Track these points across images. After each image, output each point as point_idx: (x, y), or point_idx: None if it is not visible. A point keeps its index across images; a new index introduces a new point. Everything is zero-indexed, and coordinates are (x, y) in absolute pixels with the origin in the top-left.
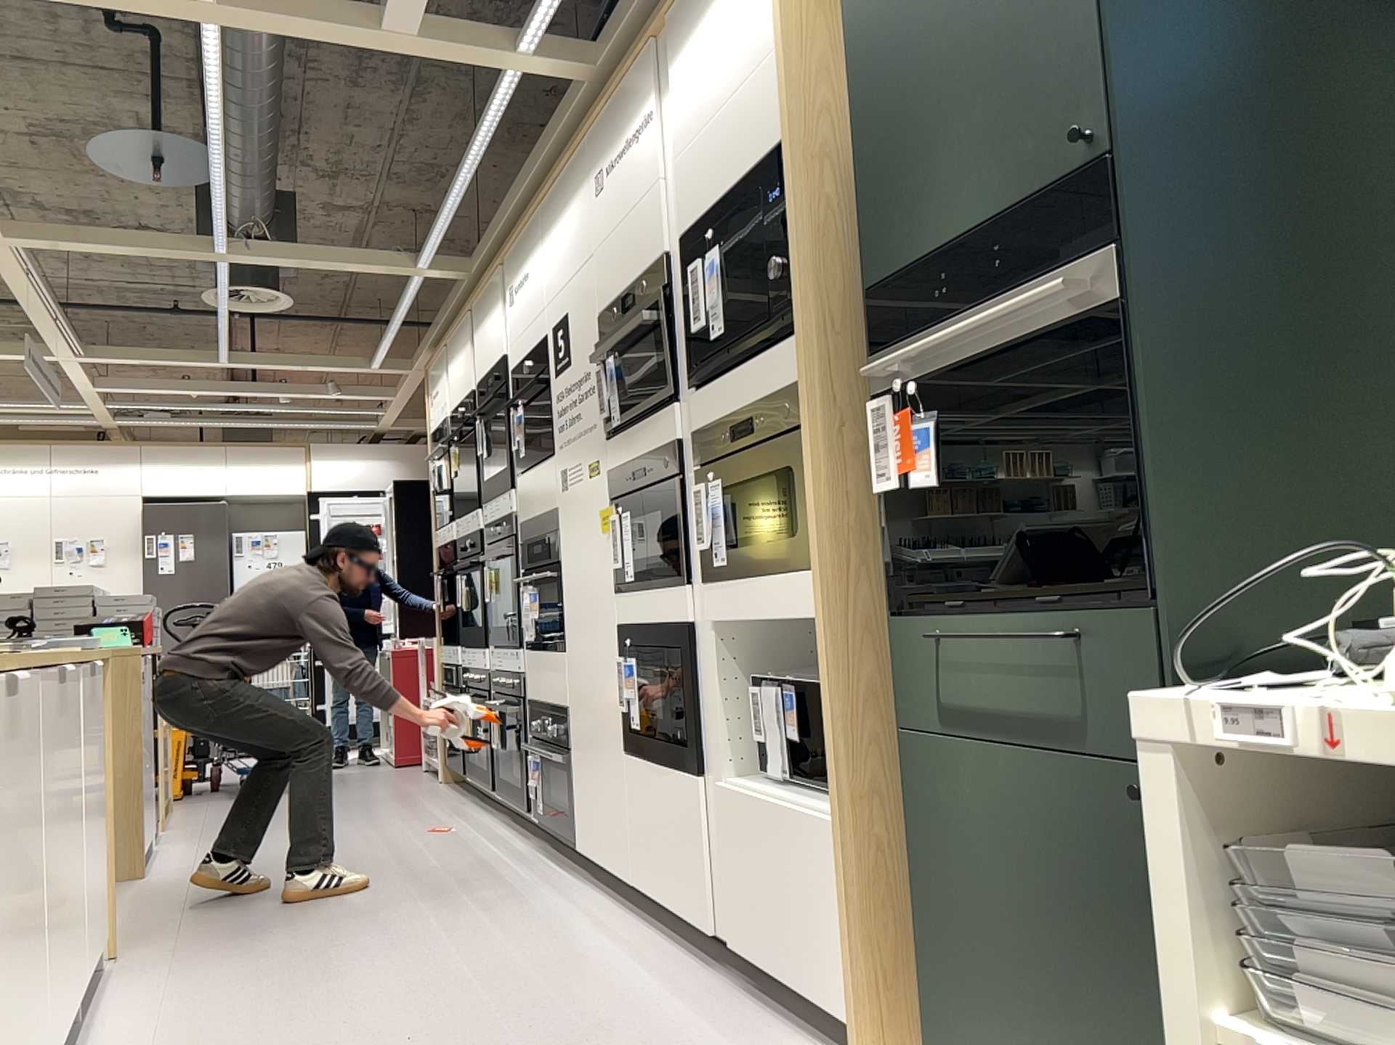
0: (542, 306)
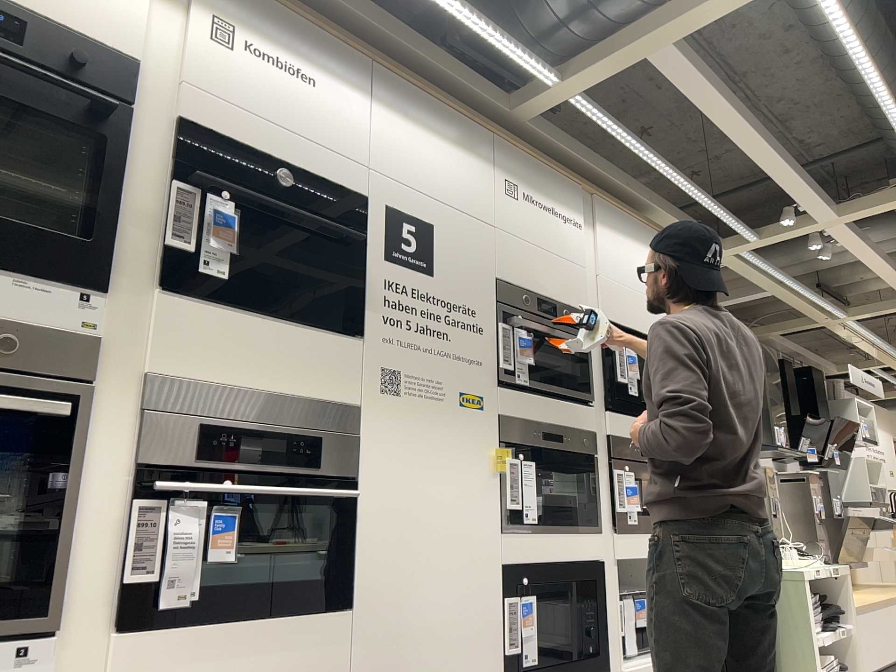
0: (360, 158)
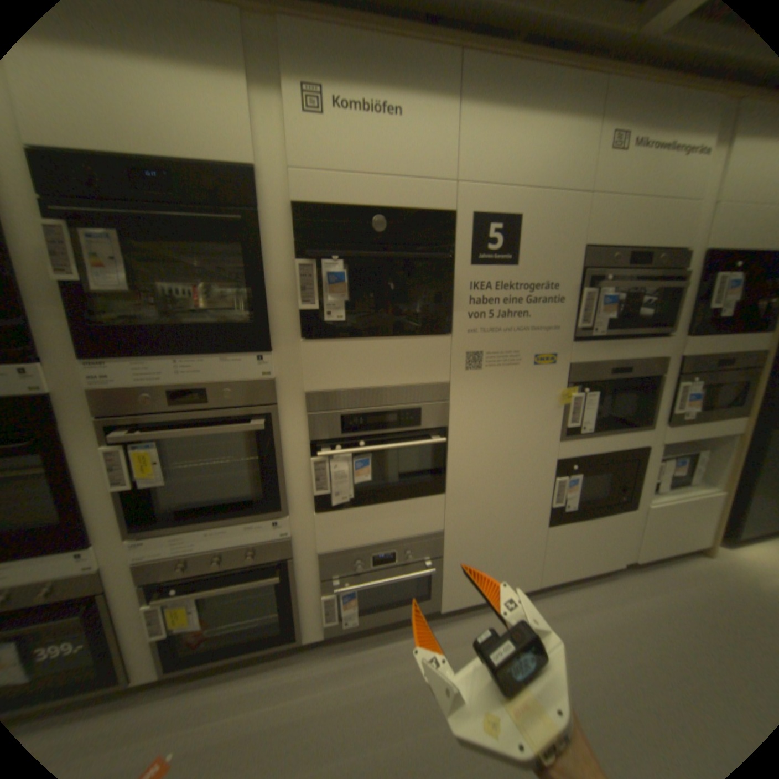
0: (447, 176)
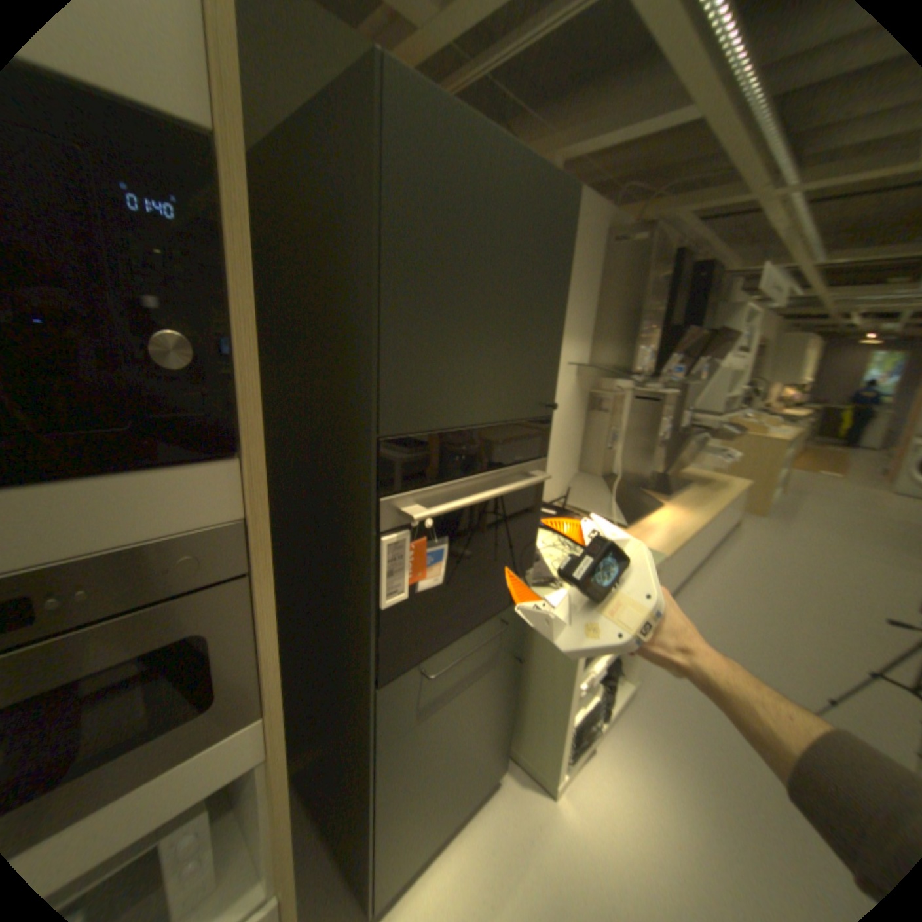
0: None
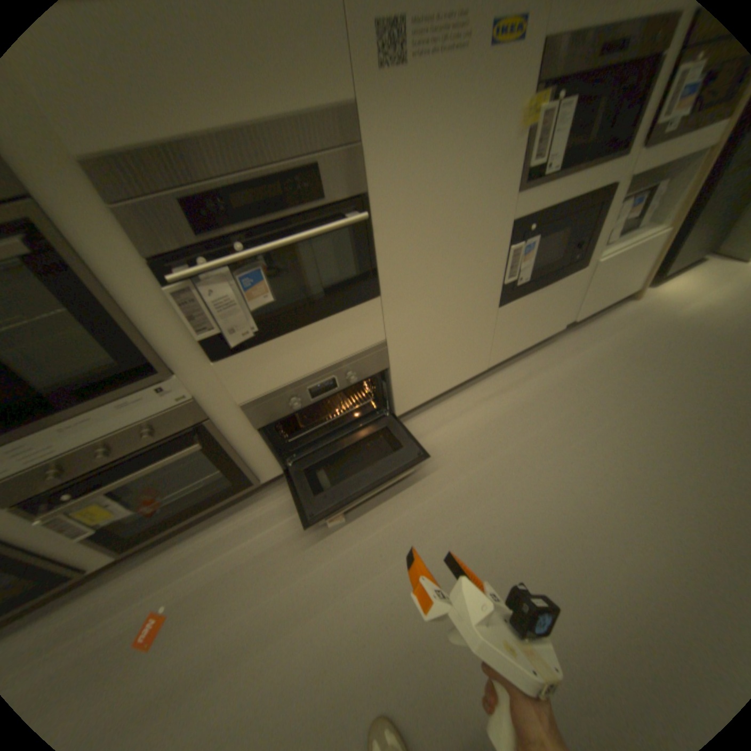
0: None
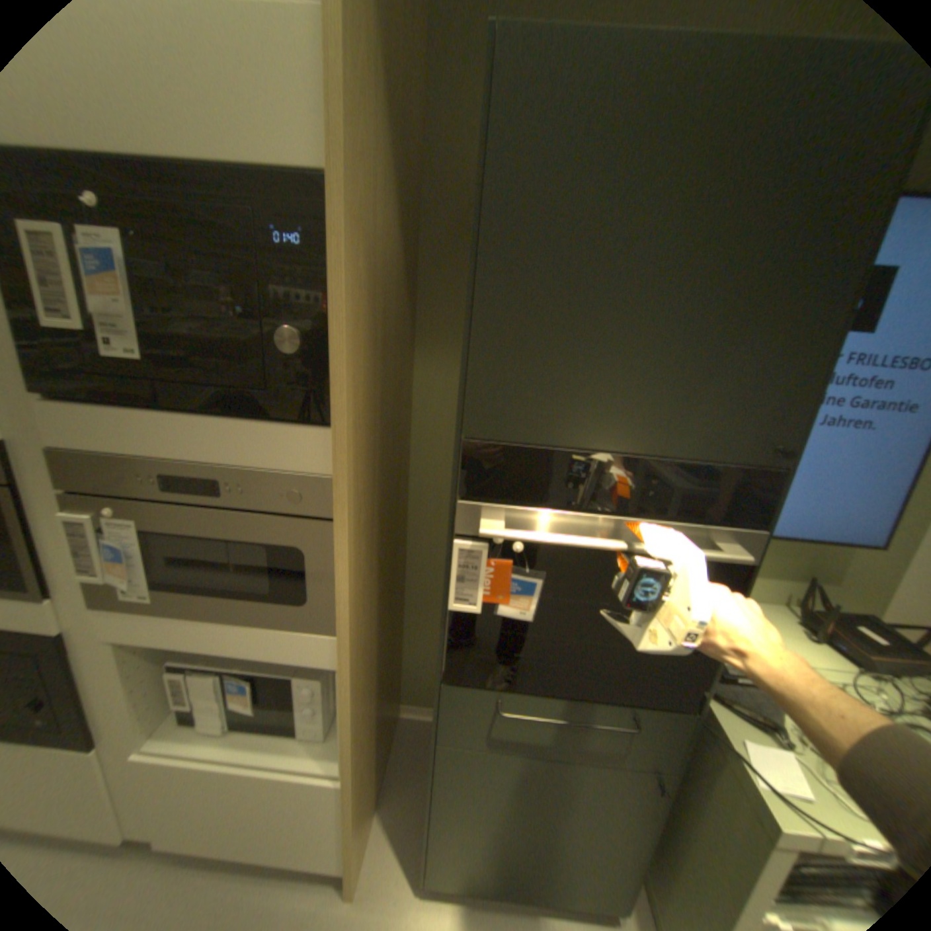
0: None
